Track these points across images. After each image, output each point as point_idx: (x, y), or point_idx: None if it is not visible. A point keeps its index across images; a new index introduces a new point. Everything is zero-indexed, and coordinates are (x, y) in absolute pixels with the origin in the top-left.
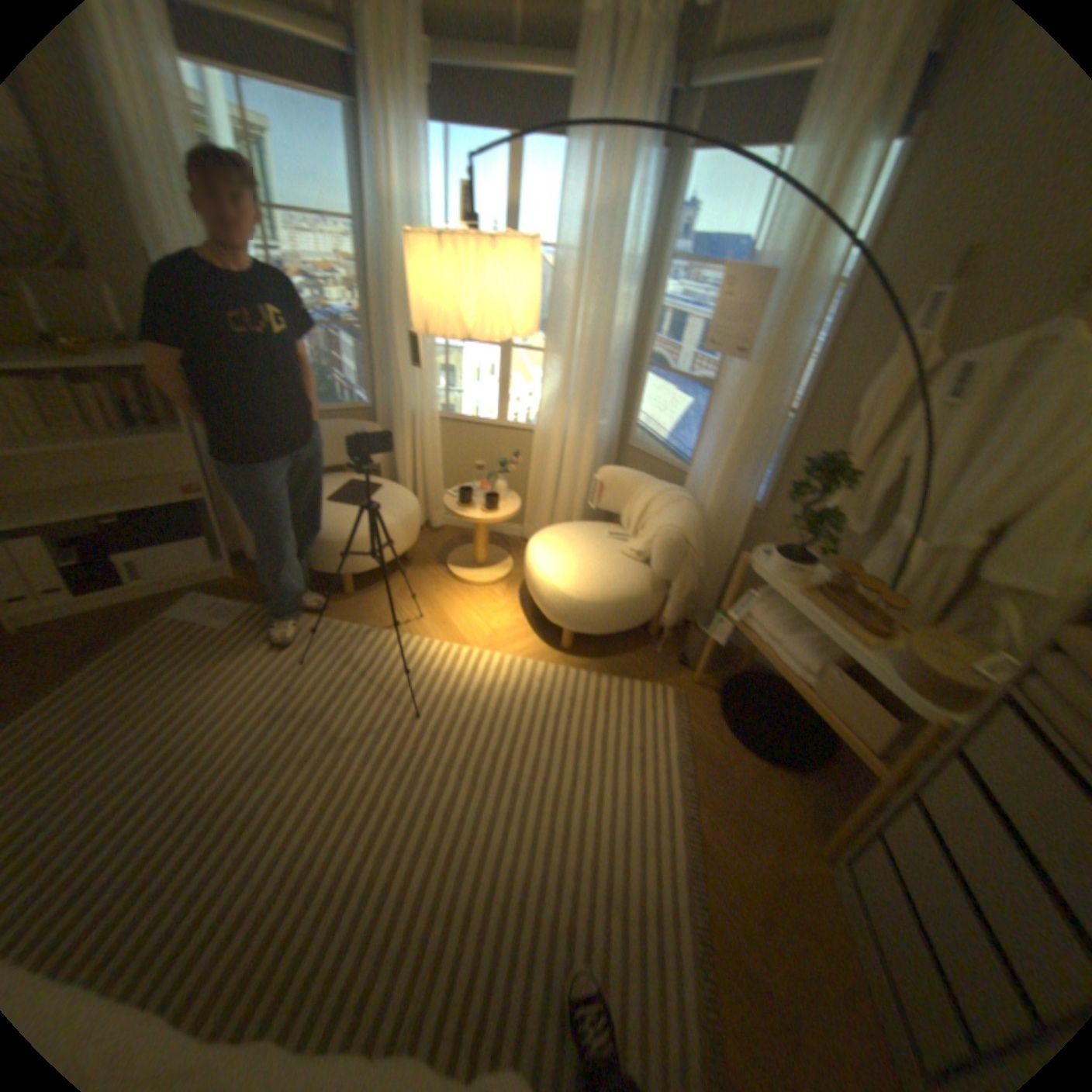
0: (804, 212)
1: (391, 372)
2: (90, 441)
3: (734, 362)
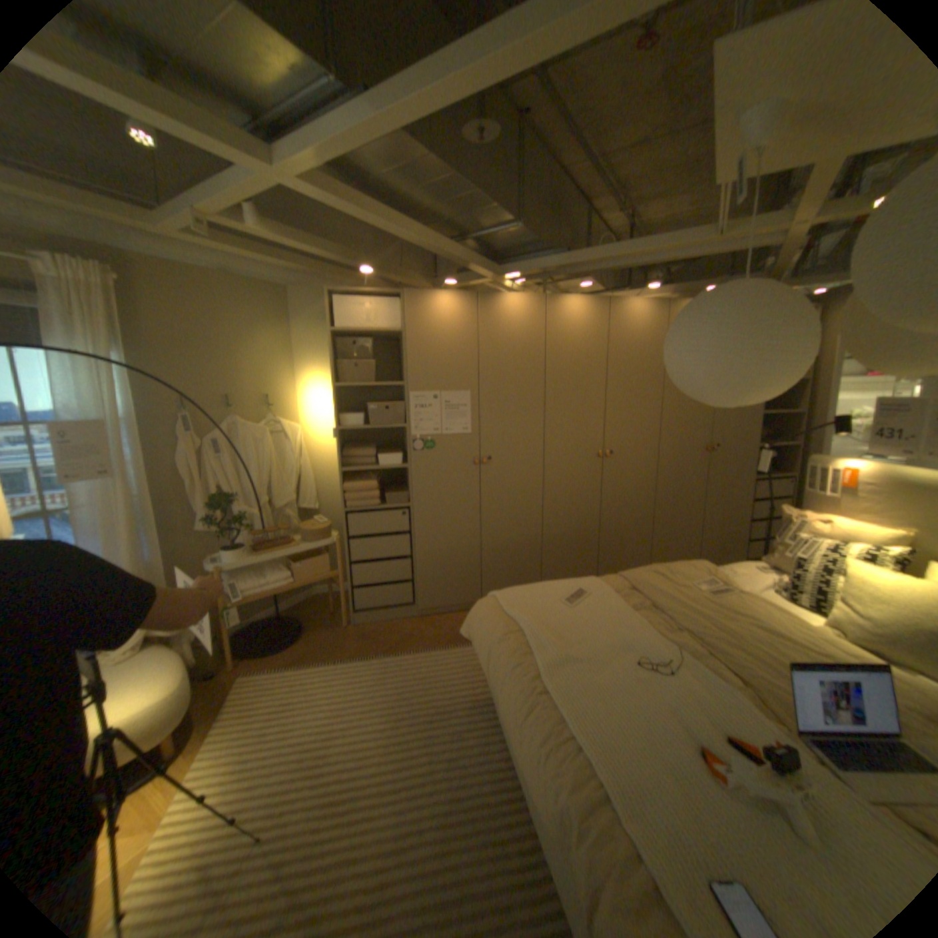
0: (94, 388)
1: None
2: None
3: (80, 486)
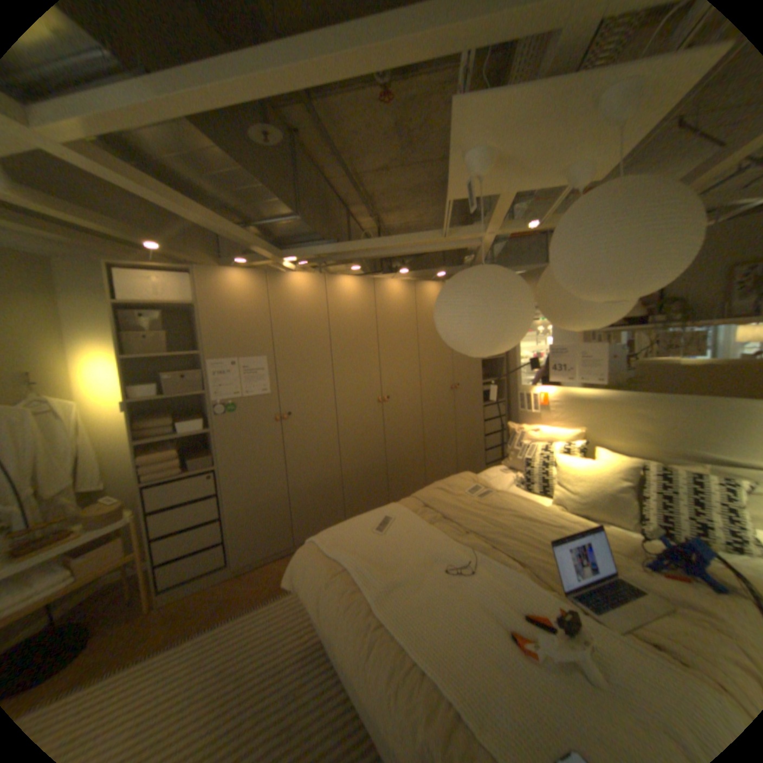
0: None
1: None
2: None
3: None
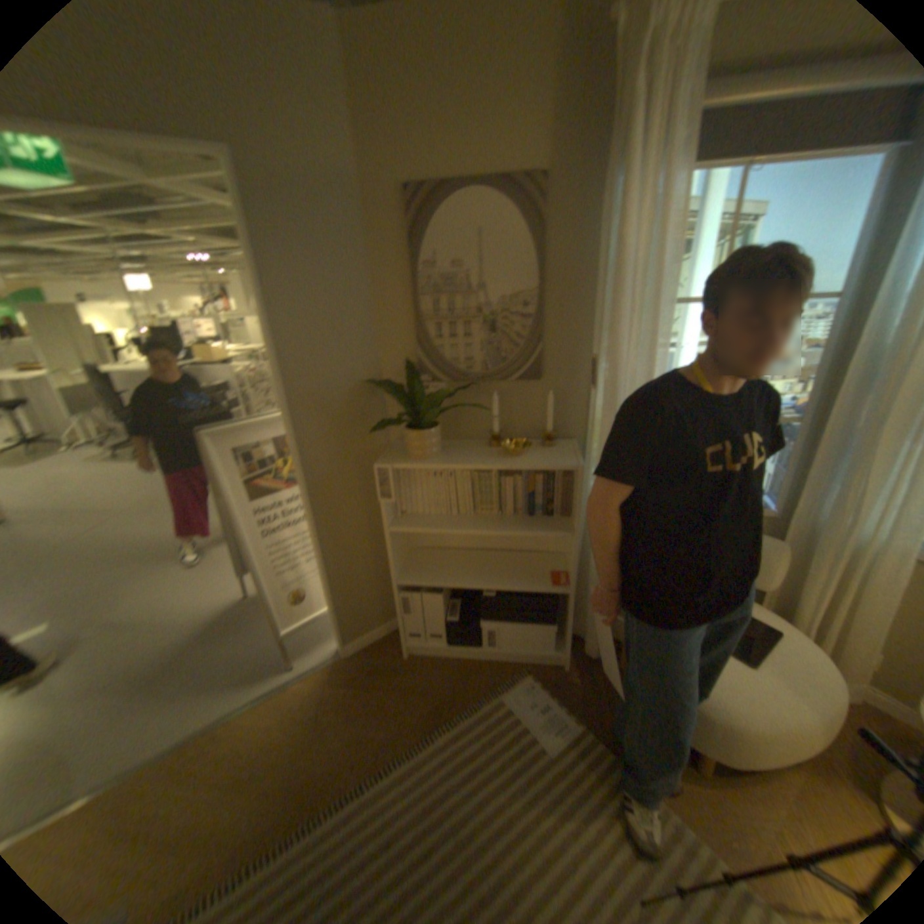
0: None
1: (839, 483)
2: (502, 525)
3: None
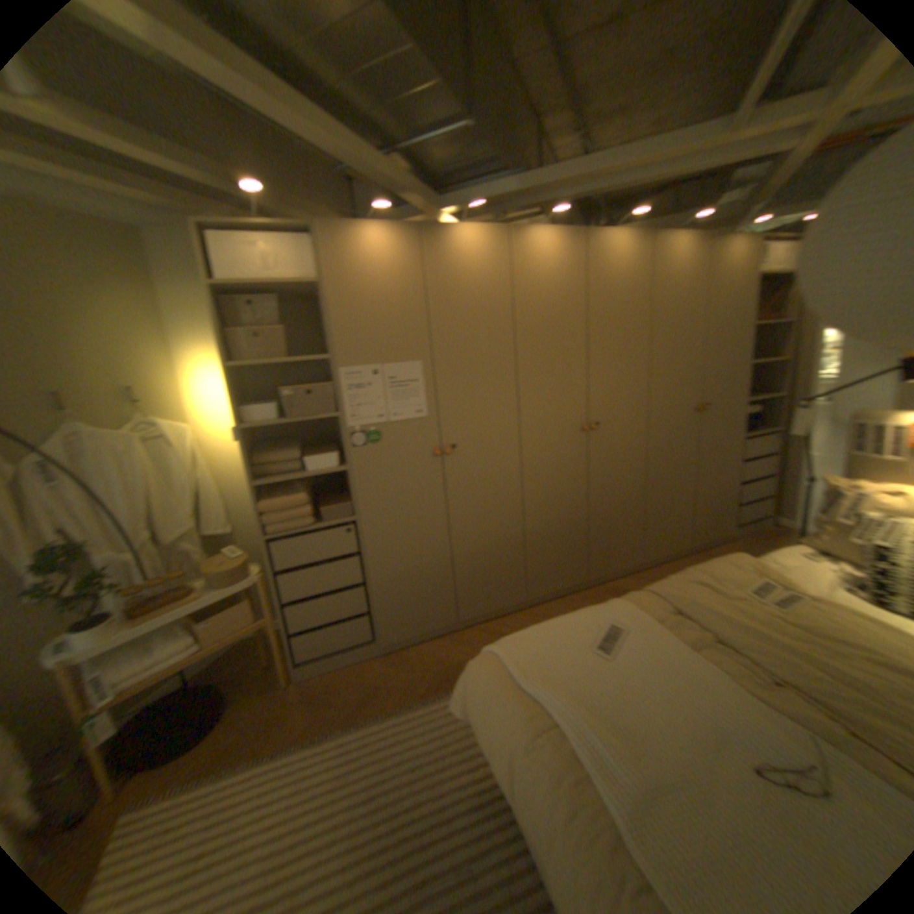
0: None
1: None
2: None
3: None
